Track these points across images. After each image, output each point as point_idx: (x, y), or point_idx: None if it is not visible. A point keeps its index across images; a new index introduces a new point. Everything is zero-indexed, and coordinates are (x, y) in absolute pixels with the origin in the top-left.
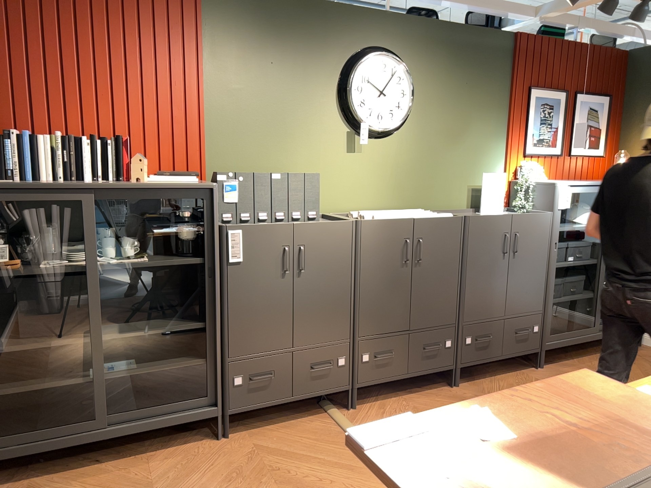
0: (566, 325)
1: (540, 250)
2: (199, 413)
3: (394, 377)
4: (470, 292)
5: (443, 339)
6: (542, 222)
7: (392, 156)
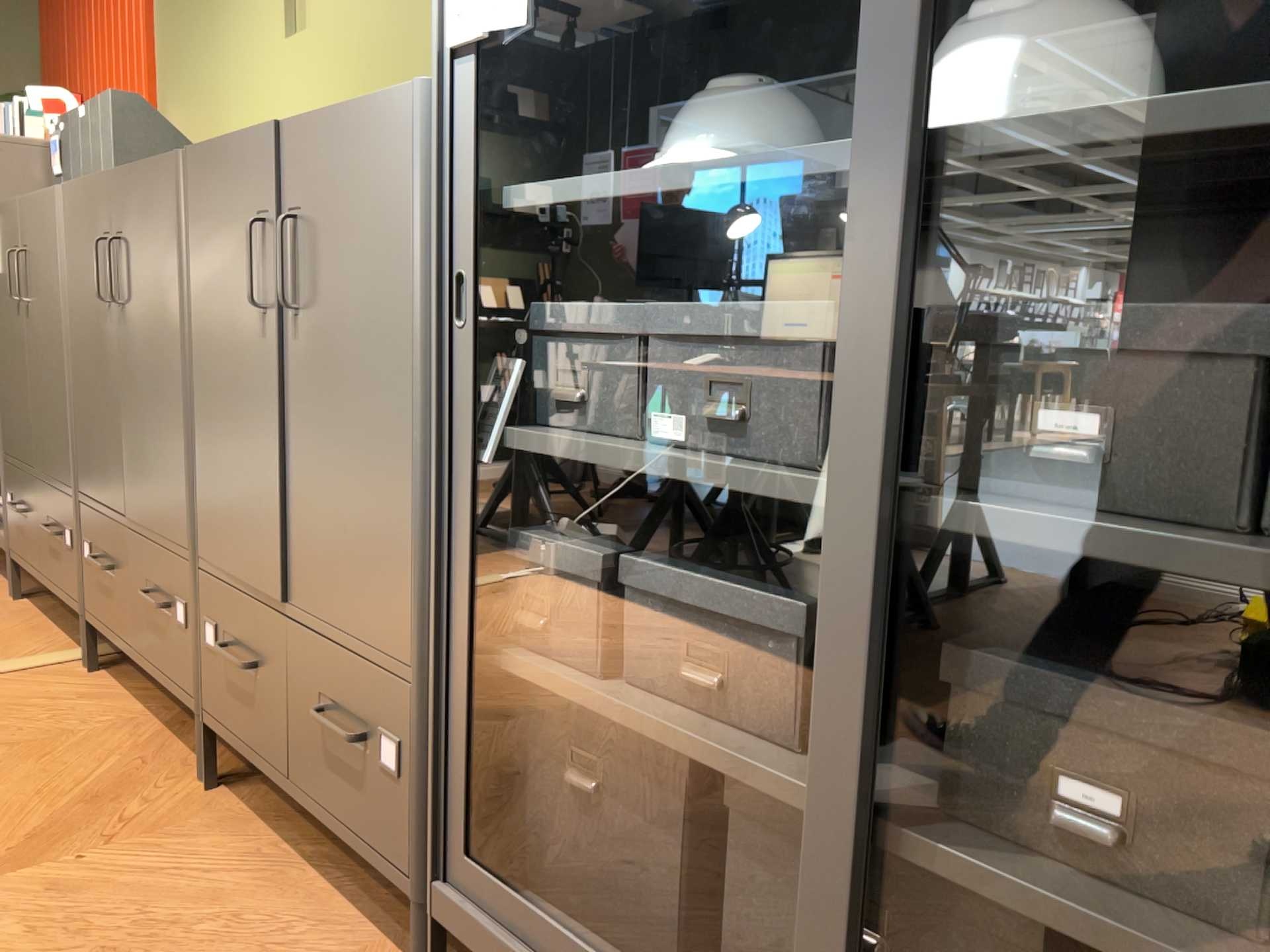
0: (680, 929)
1: (378, 311)
2: (2, 536)
3: (118, 637)
4: (203, 450)
5: (171, 588)
6: (378, 147)
7: (354, 19)
